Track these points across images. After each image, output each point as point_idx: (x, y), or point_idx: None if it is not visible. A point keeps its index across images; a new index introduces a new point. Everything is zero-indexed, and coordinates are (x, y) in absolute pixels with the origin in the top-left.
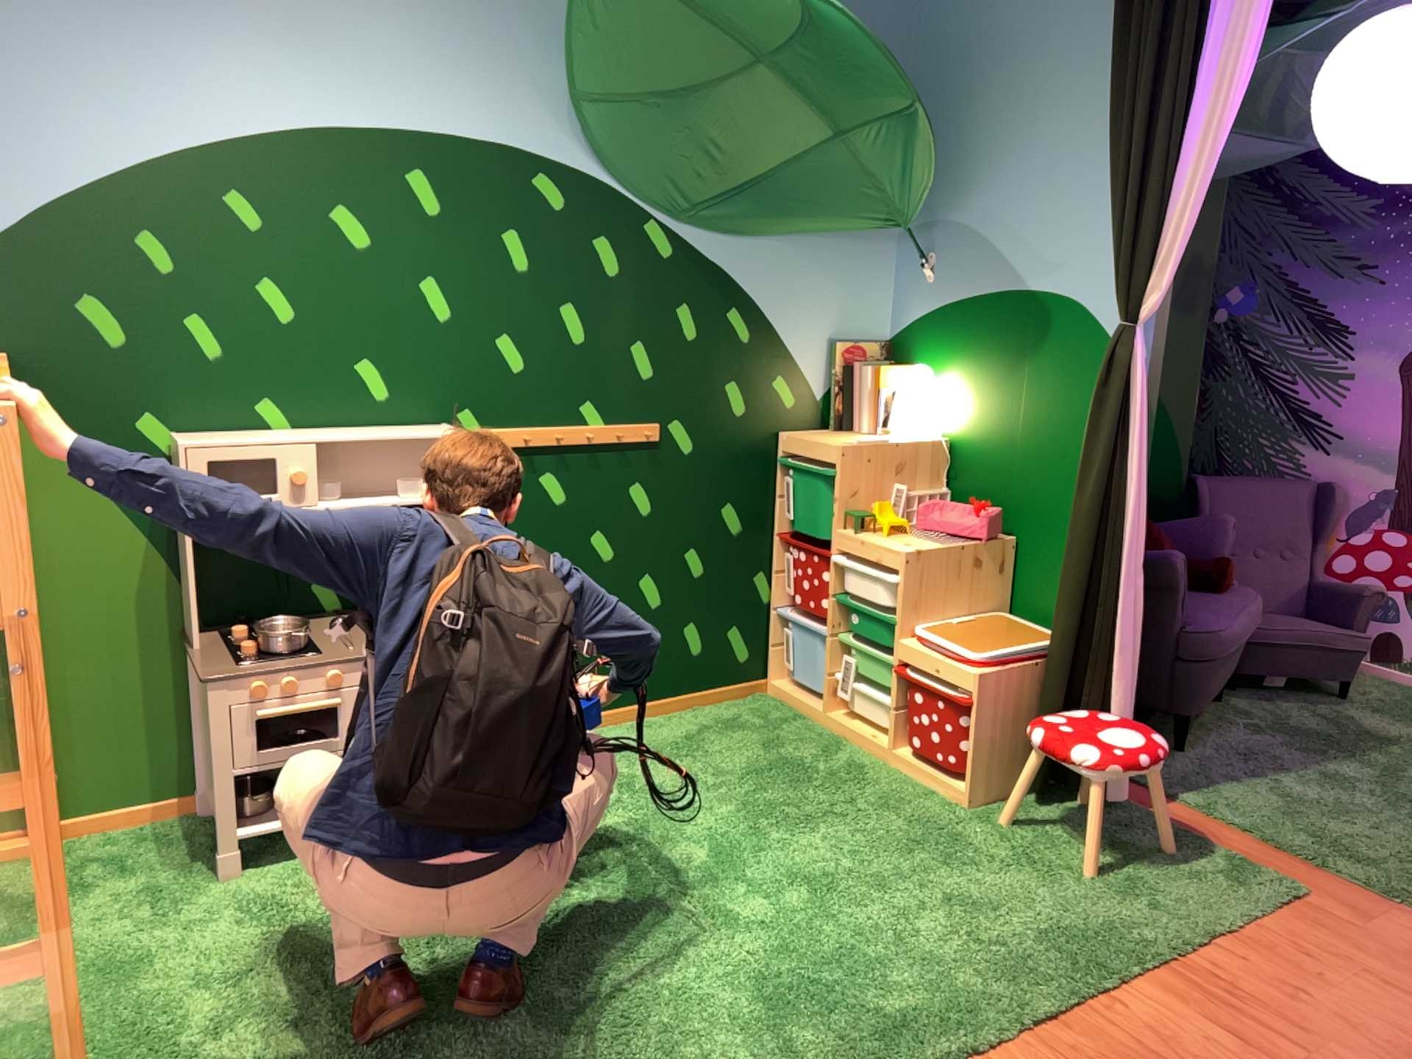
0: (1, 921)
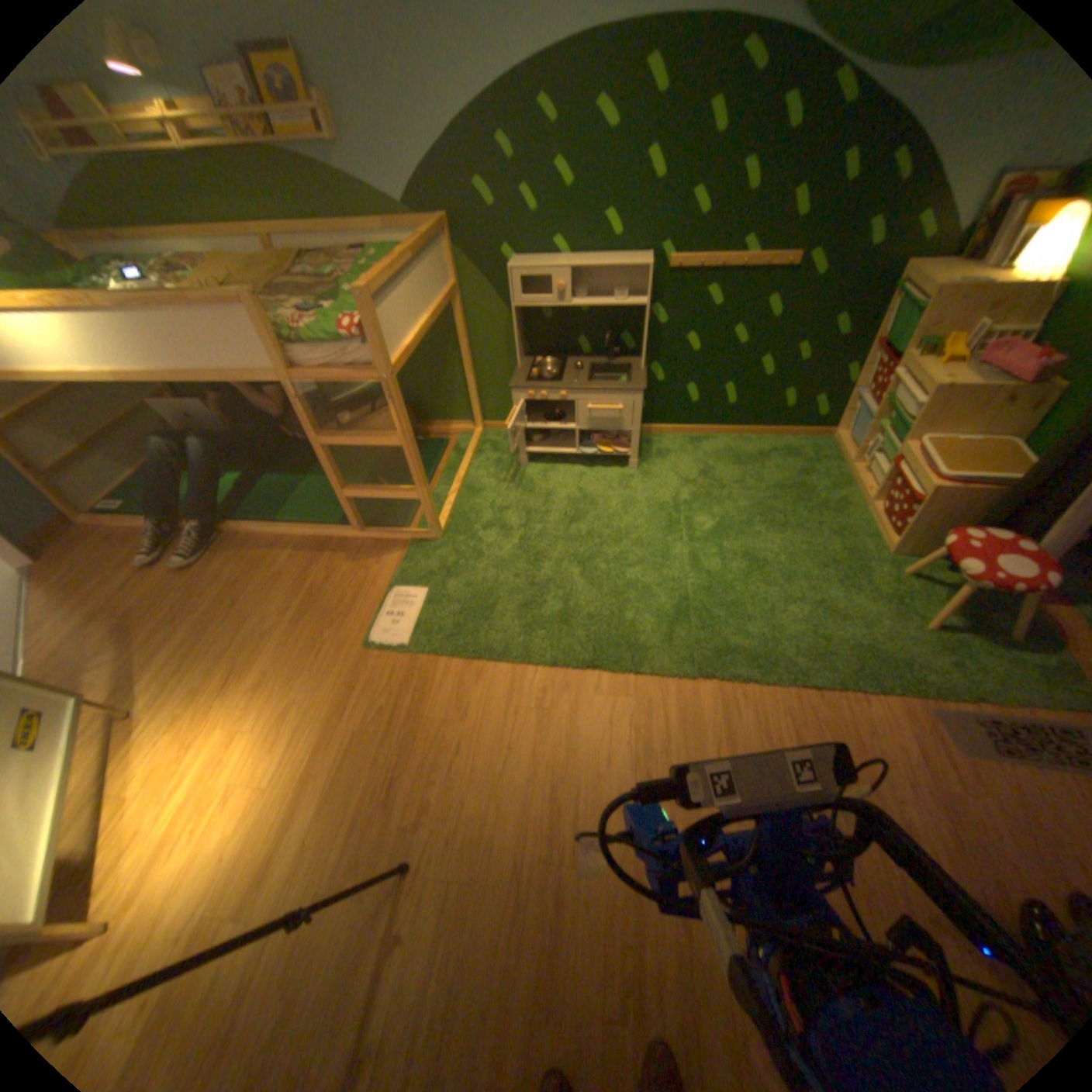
0: (447, 461)
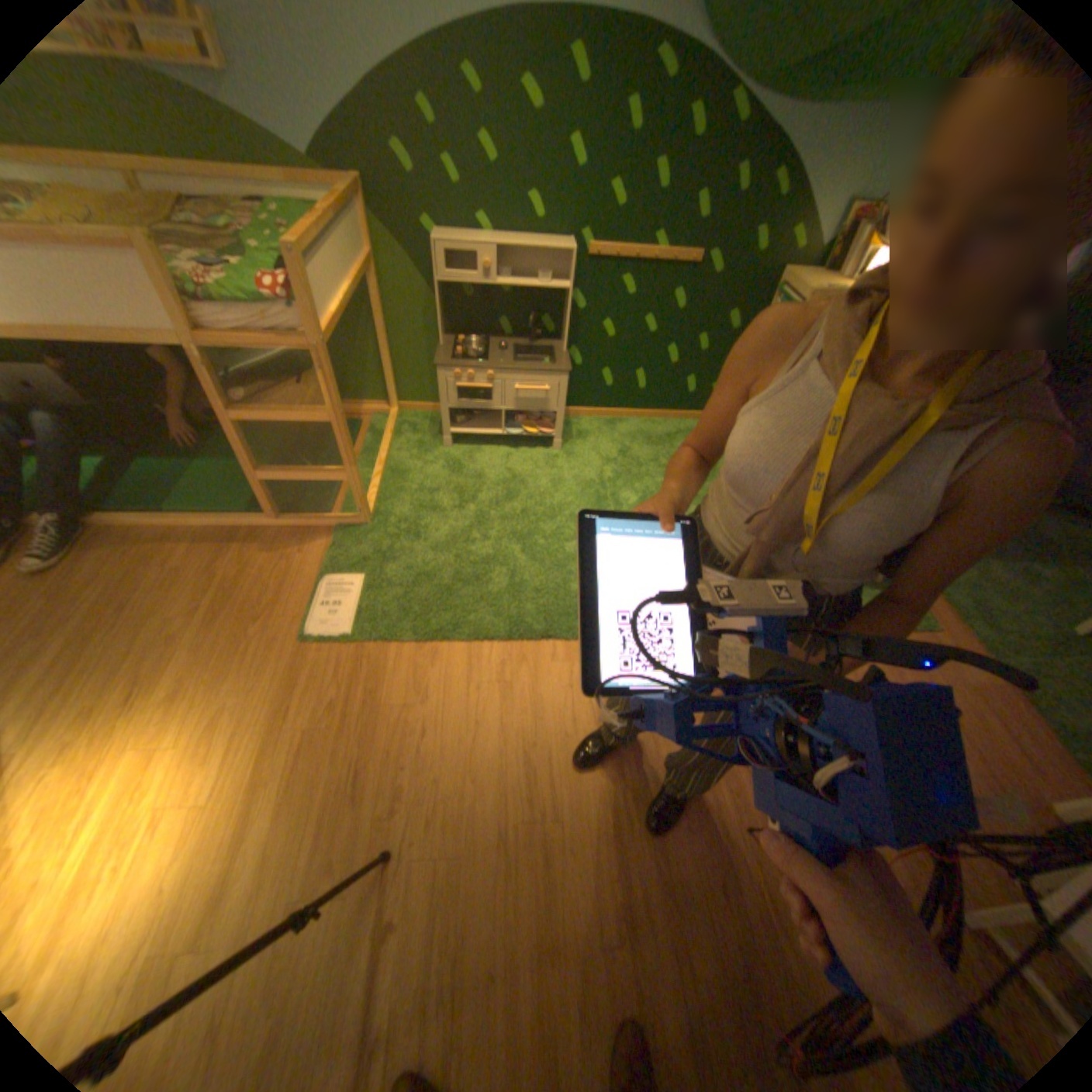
0: (363, 443)
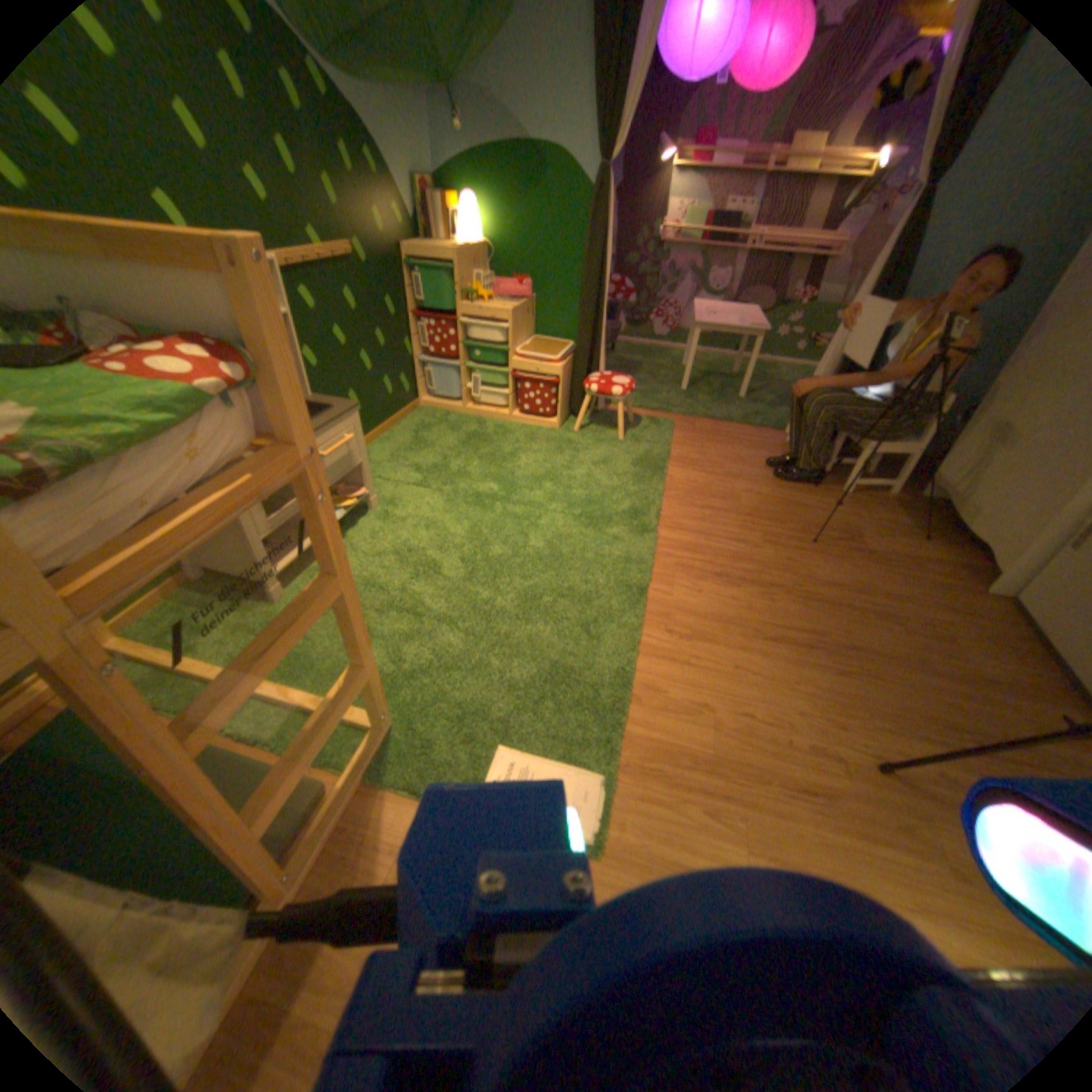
0: None
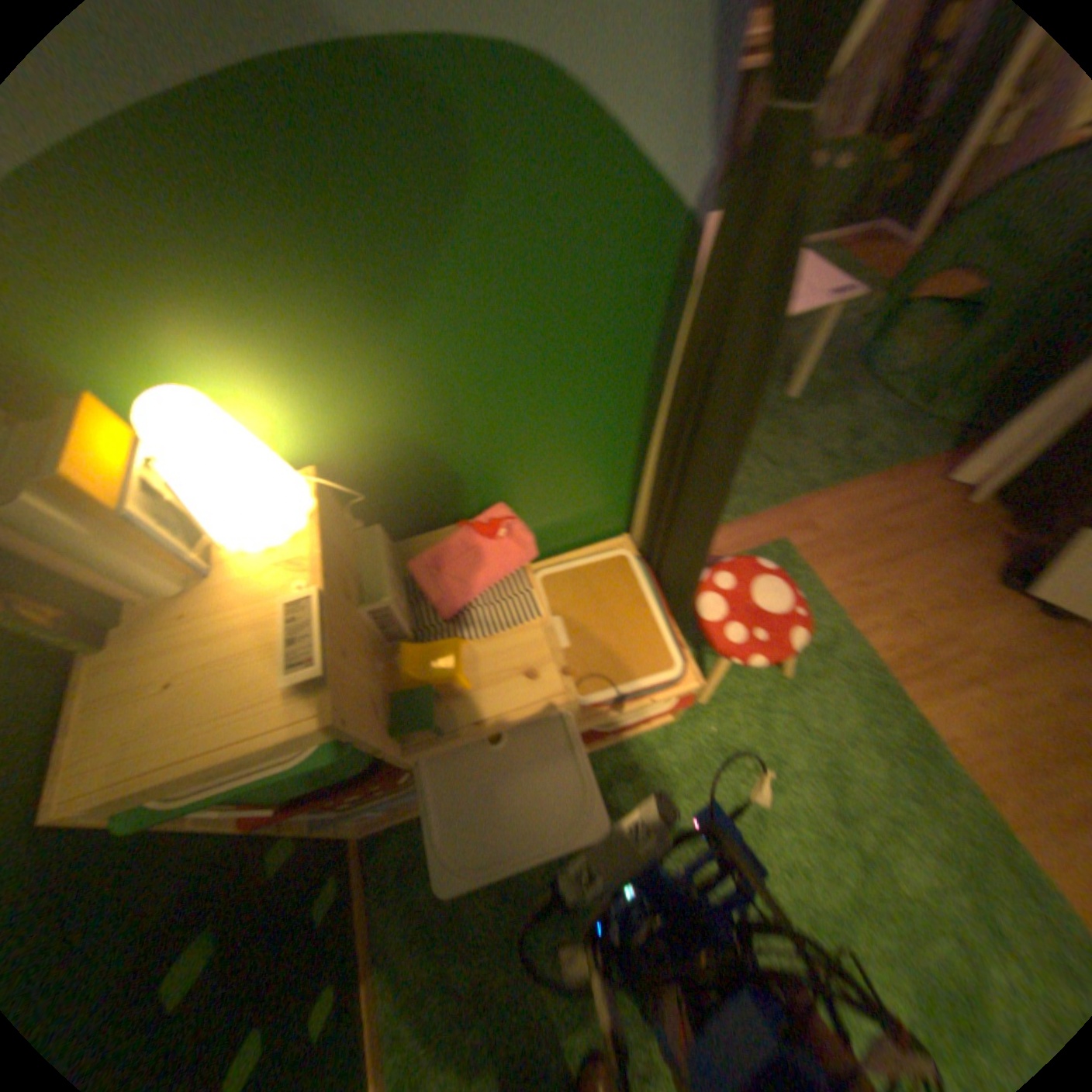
0: None
